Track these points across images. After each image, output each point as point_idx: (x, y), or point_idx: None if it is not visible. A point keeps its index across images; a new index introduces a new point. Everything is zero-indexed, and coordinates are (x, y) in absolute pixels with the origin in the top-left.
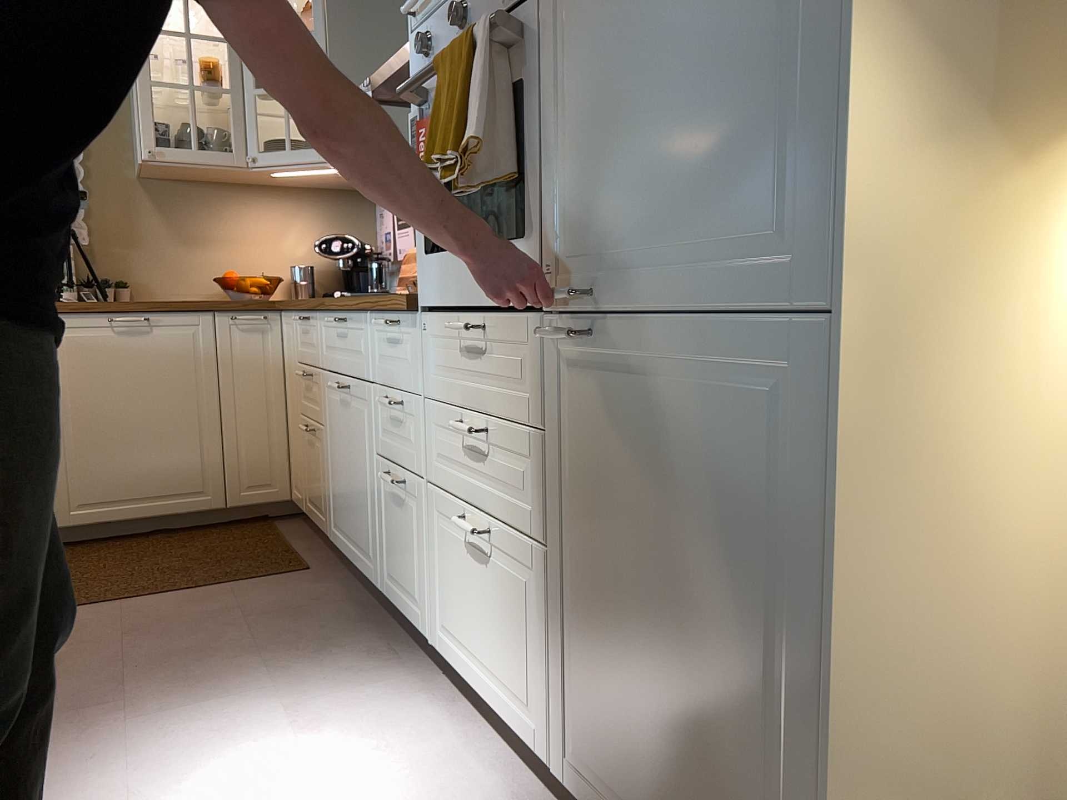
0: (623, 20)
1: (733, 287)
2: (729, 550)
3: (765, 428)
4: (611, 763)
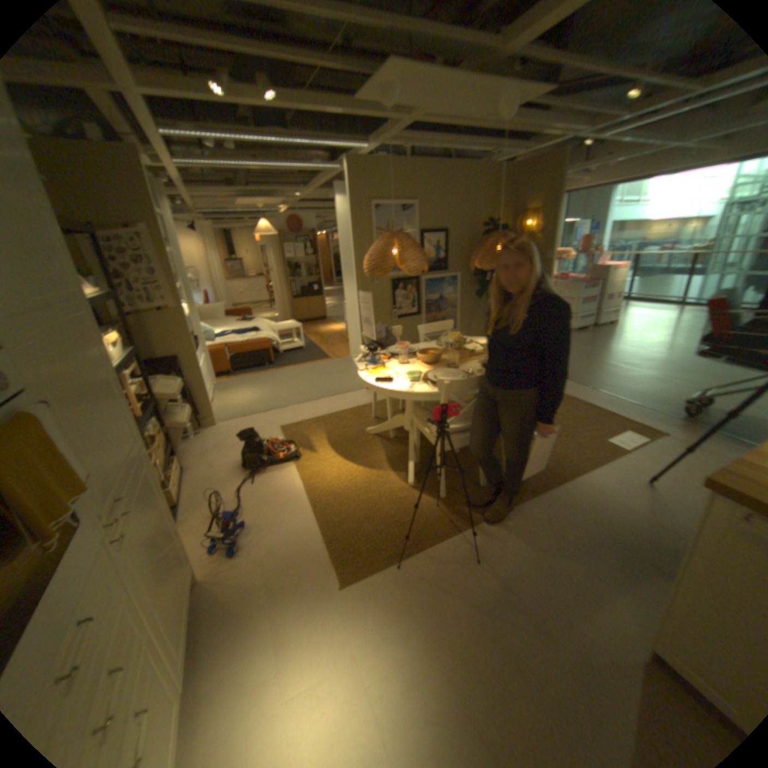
0: (78, 402)
1: (132, 461)
2: (156, 519)
3: (147, 484)
4: (176, 633)
